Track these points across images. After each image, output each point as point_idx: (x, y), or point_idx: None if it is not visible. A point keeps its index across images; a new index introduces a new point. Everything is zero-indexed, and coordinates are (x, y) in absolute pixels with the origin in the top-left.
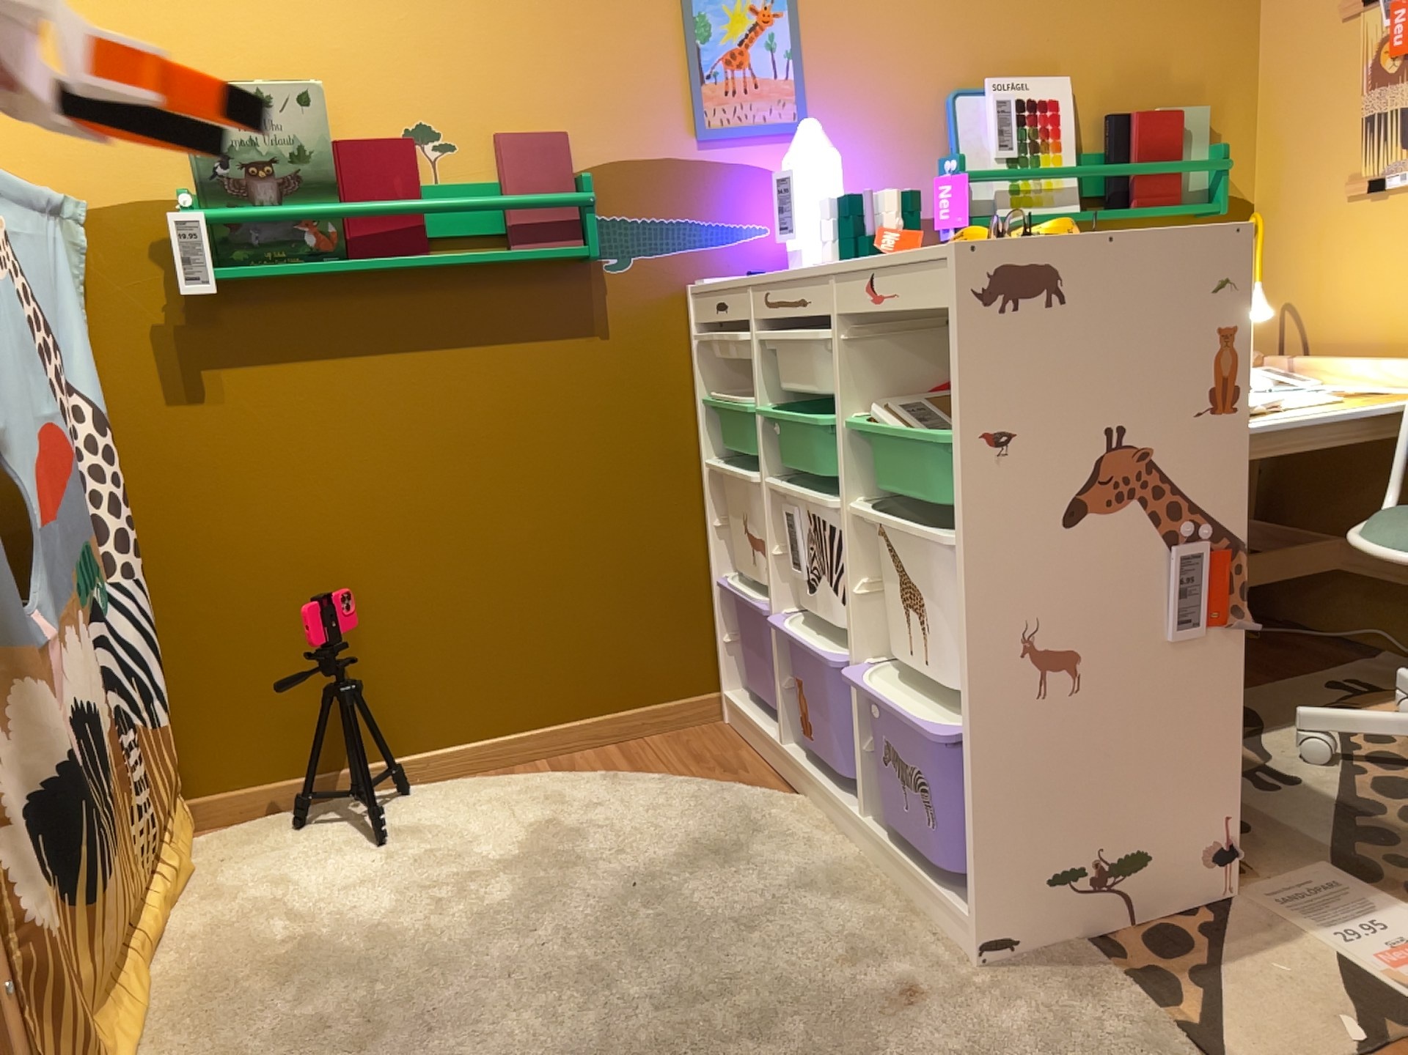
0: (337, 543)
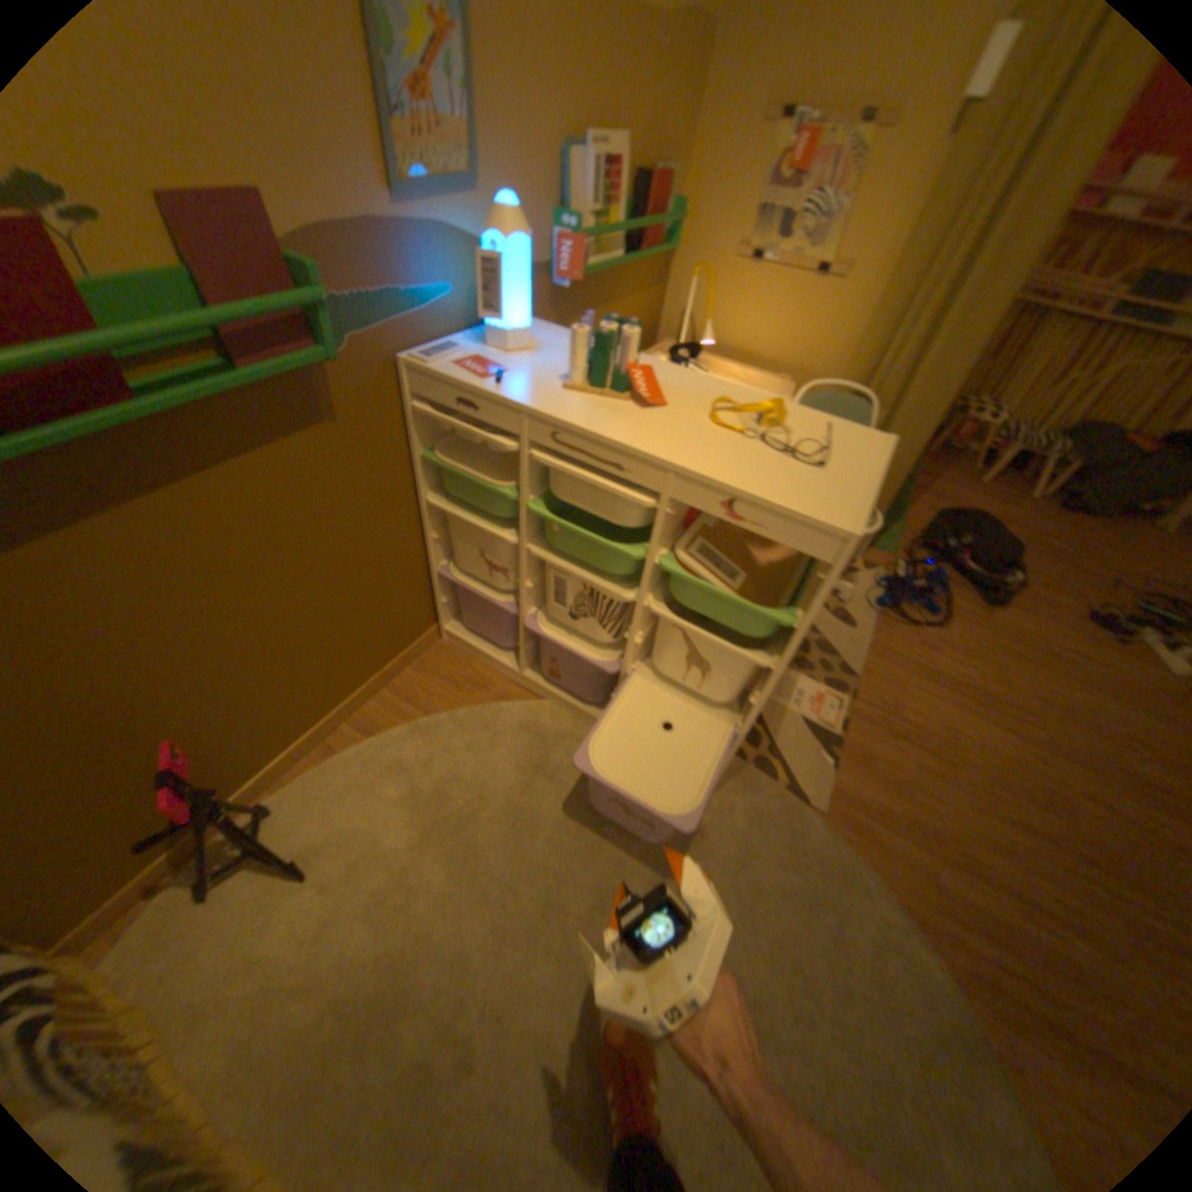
0: (121, 704)
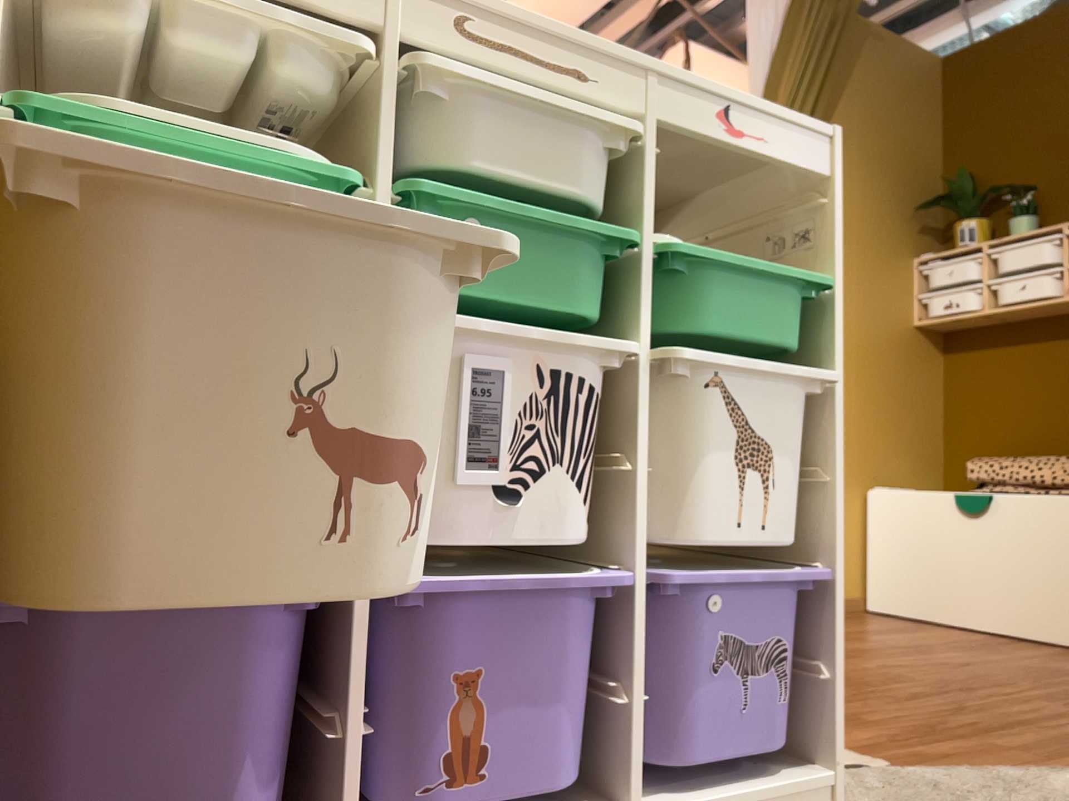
0: None
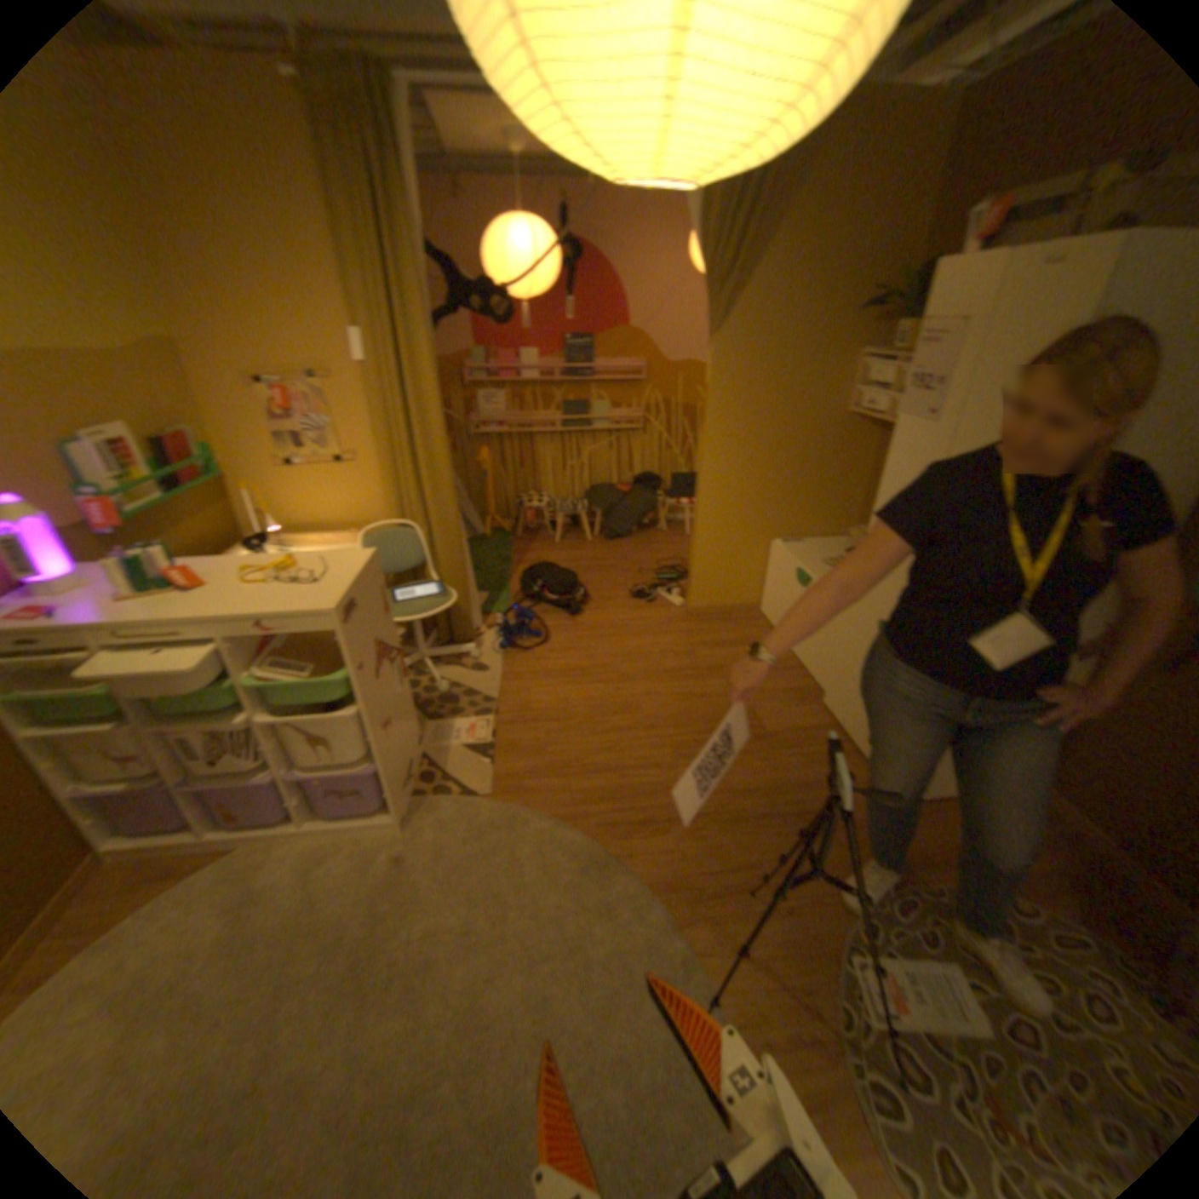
0: None
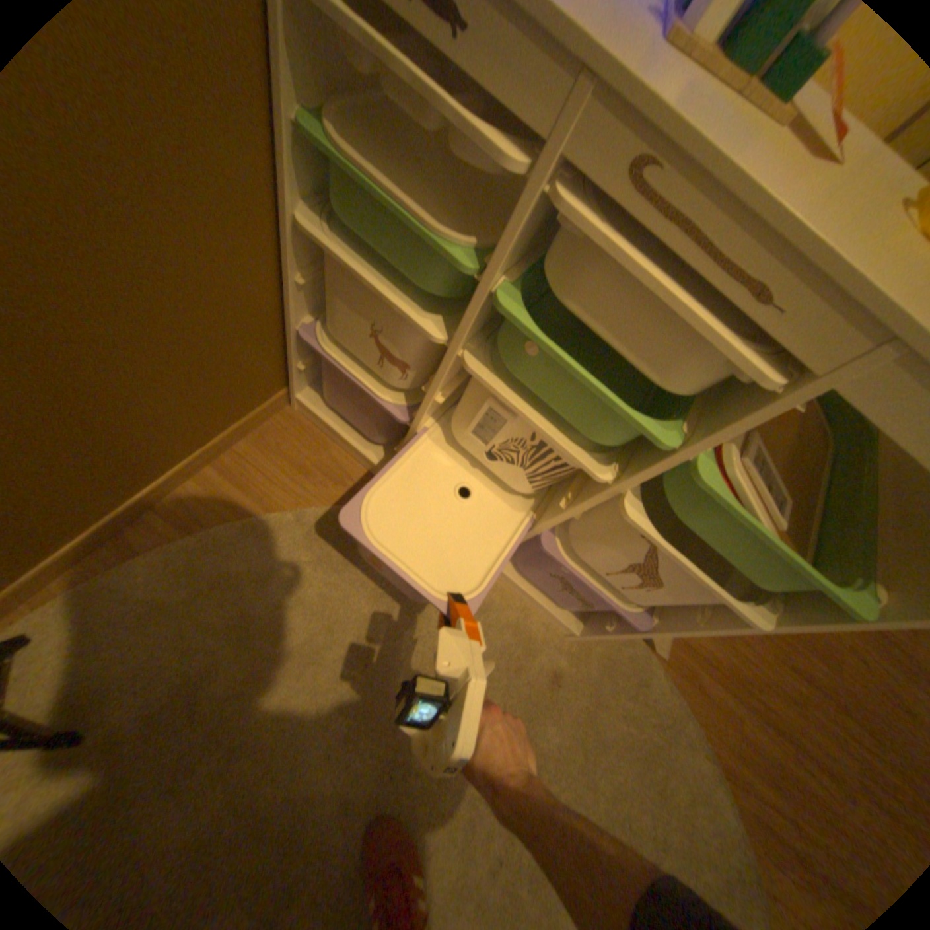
0: None
